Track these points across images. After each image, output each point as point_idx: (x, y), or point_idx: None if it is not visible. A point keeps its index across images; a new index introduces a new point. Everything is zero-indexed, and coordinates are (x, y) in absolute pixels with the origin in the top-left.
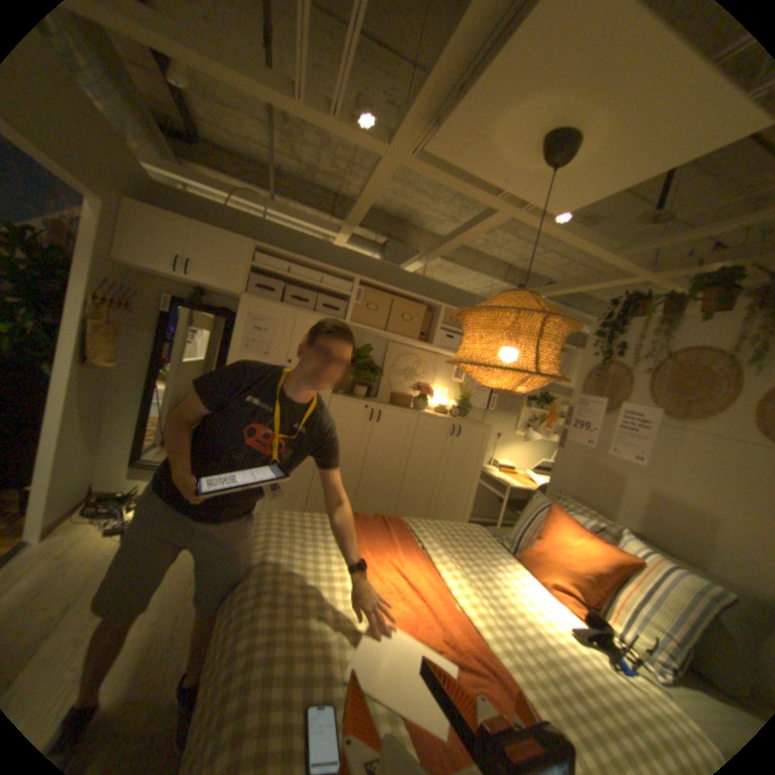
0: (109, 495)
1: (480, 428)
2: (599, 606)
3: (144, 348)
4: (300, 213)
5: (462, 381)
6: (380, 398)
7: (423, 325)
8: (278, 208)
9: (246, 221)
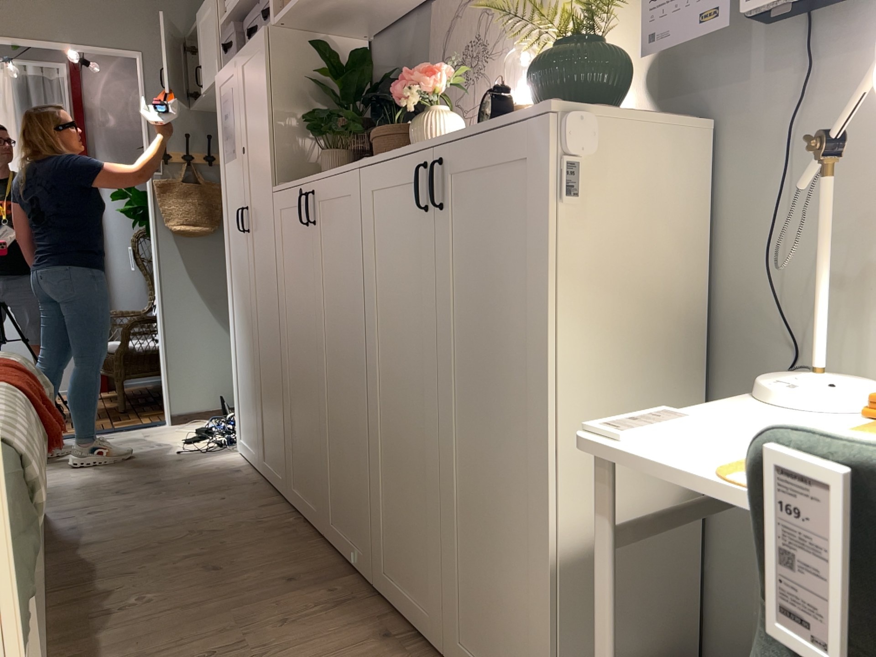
0: None
1: (511, 128)
2: None
3: None
4: None
5: None
6: None
7: None
8: None
9: None
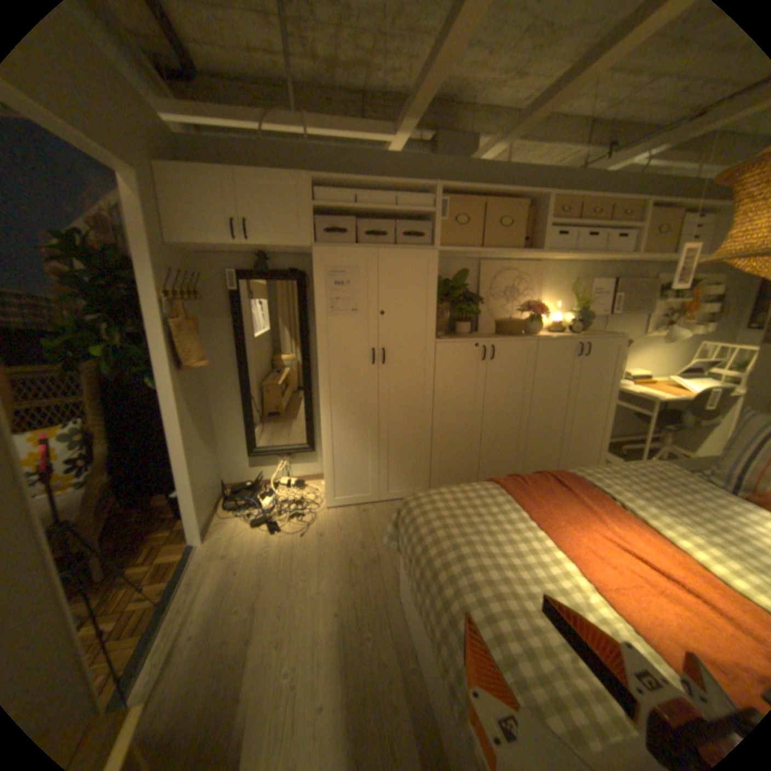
0: (241, 484)
1: (615, 339)
2: None
3: (226, 335)
4: (345, 120)
5: (576, 286)
6: (482, 330)
7: (526, 227)
8: (318, 122)
9: (287, 152)
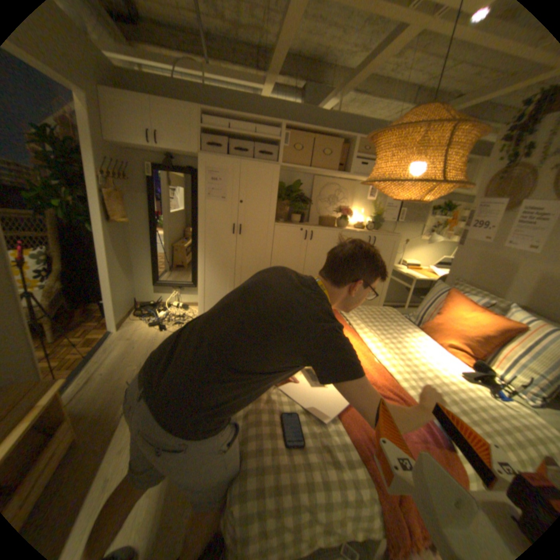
0: (147, 303)
1: (392, 236)
2: (486, 358)
3: (143, 205)
4: (231, 71)
5: (376, 200)
6: (312, 222)
7: (342, 157)
8: (213, 70)
9: (190, 88)
